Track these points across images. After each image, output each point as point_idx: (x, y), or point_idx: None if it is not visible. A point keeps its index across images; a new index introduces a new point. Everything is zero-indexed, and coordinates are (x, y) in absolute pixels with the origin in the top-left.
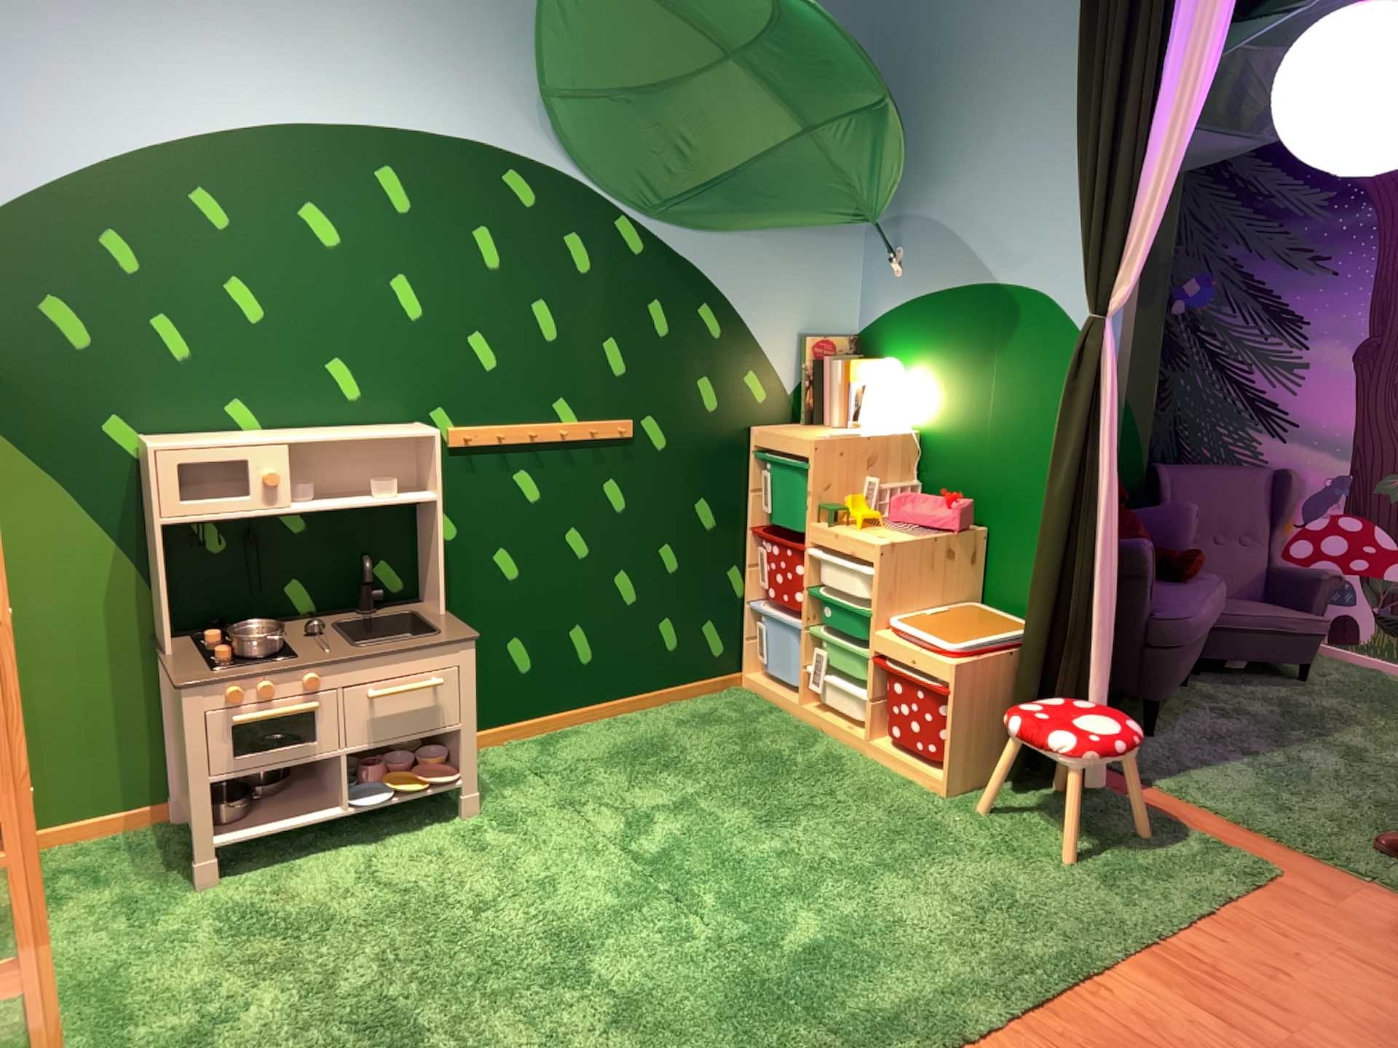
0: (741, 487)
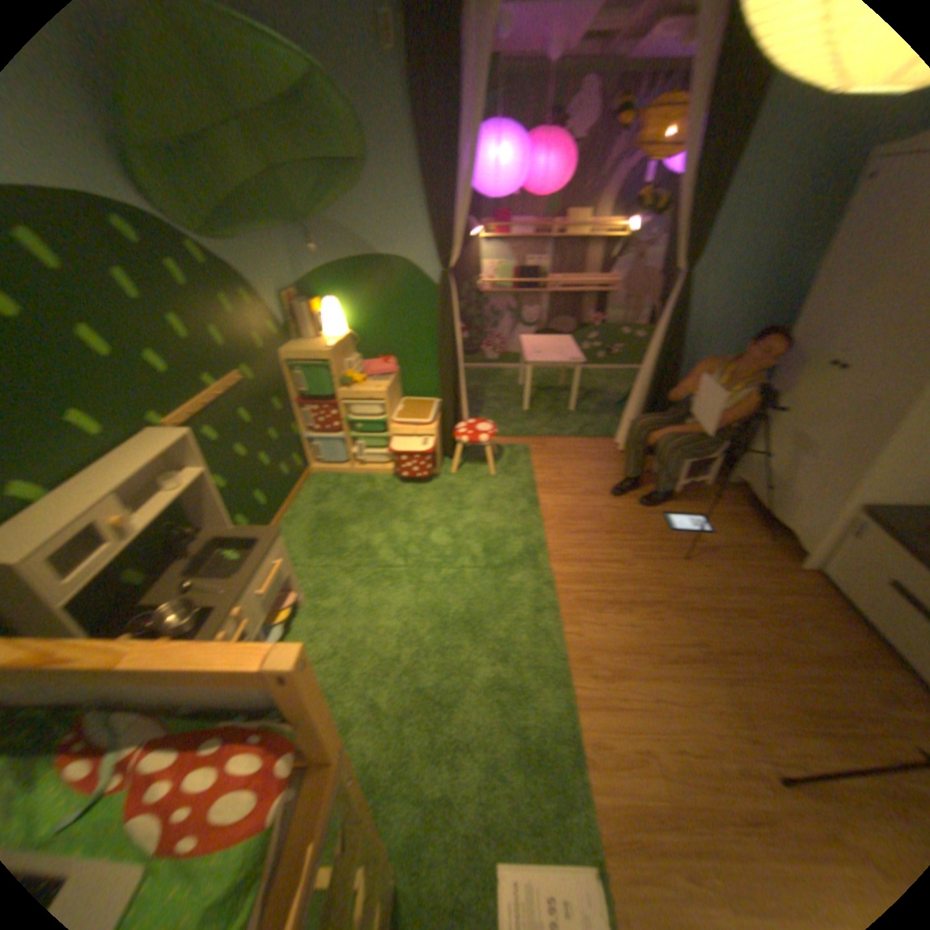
0: (284, 383)
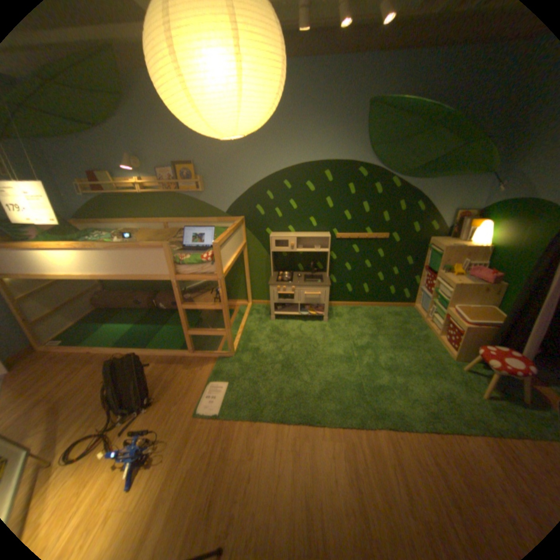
0: (423, 254)
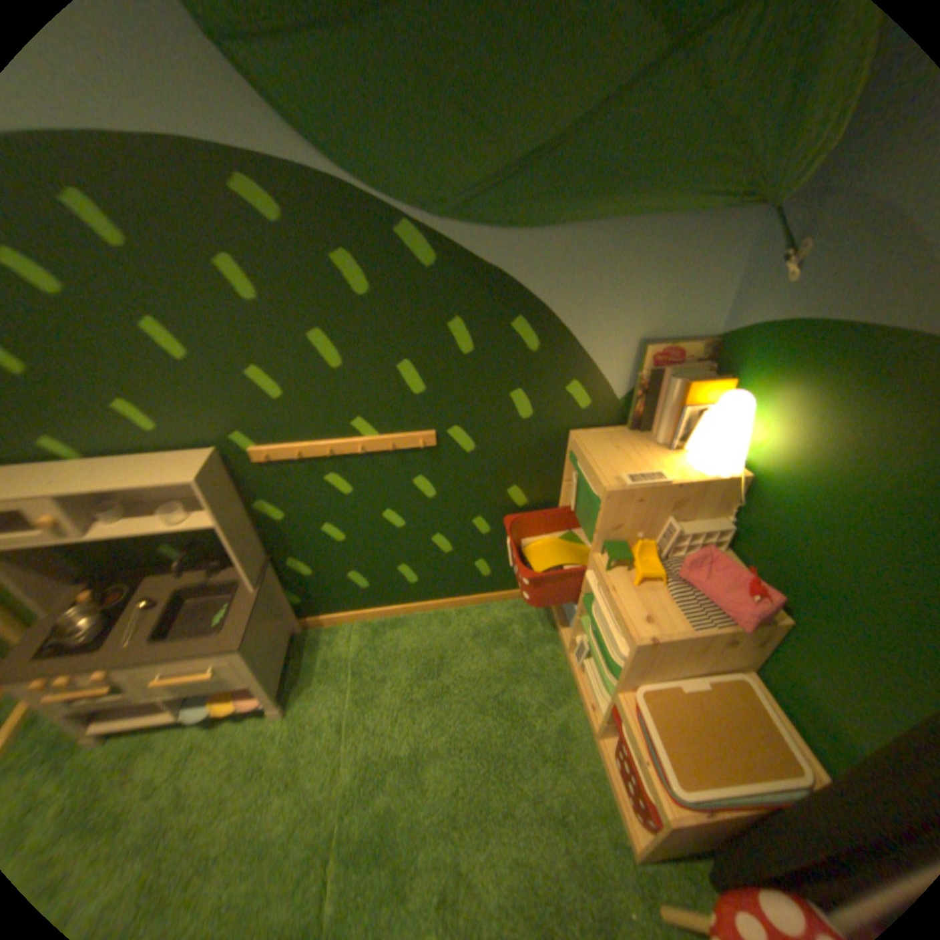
0: (554, 477)
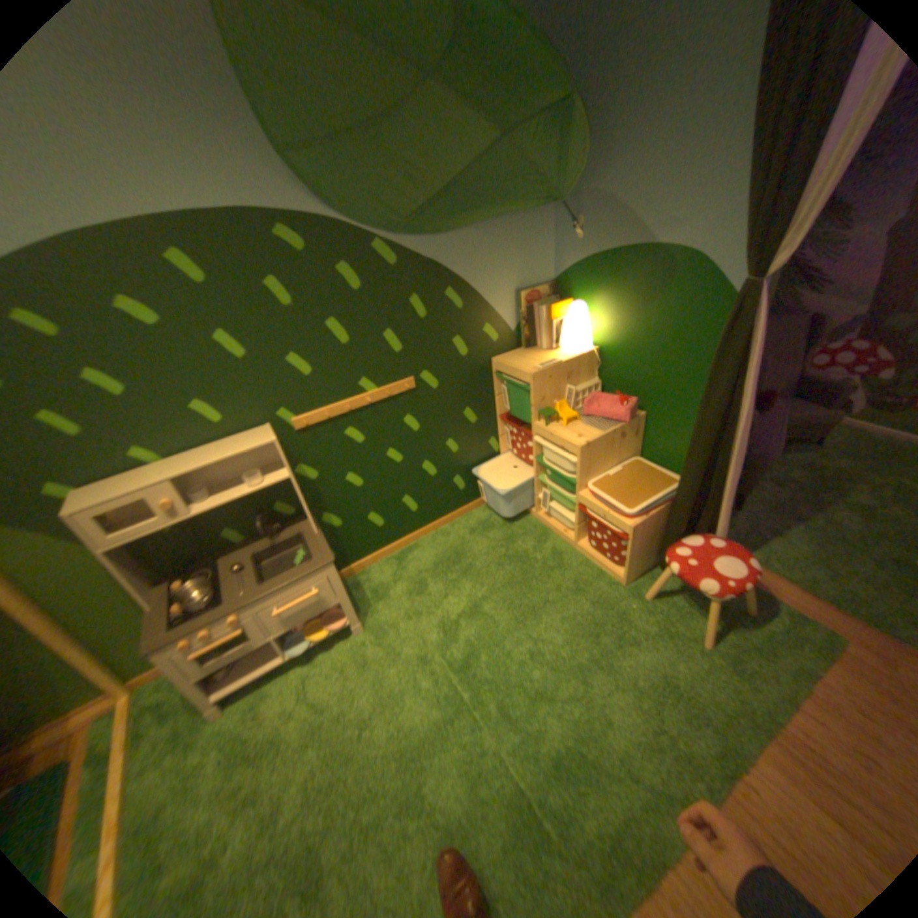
0: (488, 395)
